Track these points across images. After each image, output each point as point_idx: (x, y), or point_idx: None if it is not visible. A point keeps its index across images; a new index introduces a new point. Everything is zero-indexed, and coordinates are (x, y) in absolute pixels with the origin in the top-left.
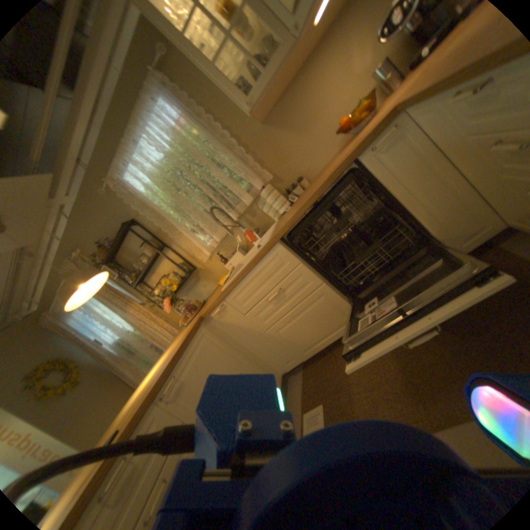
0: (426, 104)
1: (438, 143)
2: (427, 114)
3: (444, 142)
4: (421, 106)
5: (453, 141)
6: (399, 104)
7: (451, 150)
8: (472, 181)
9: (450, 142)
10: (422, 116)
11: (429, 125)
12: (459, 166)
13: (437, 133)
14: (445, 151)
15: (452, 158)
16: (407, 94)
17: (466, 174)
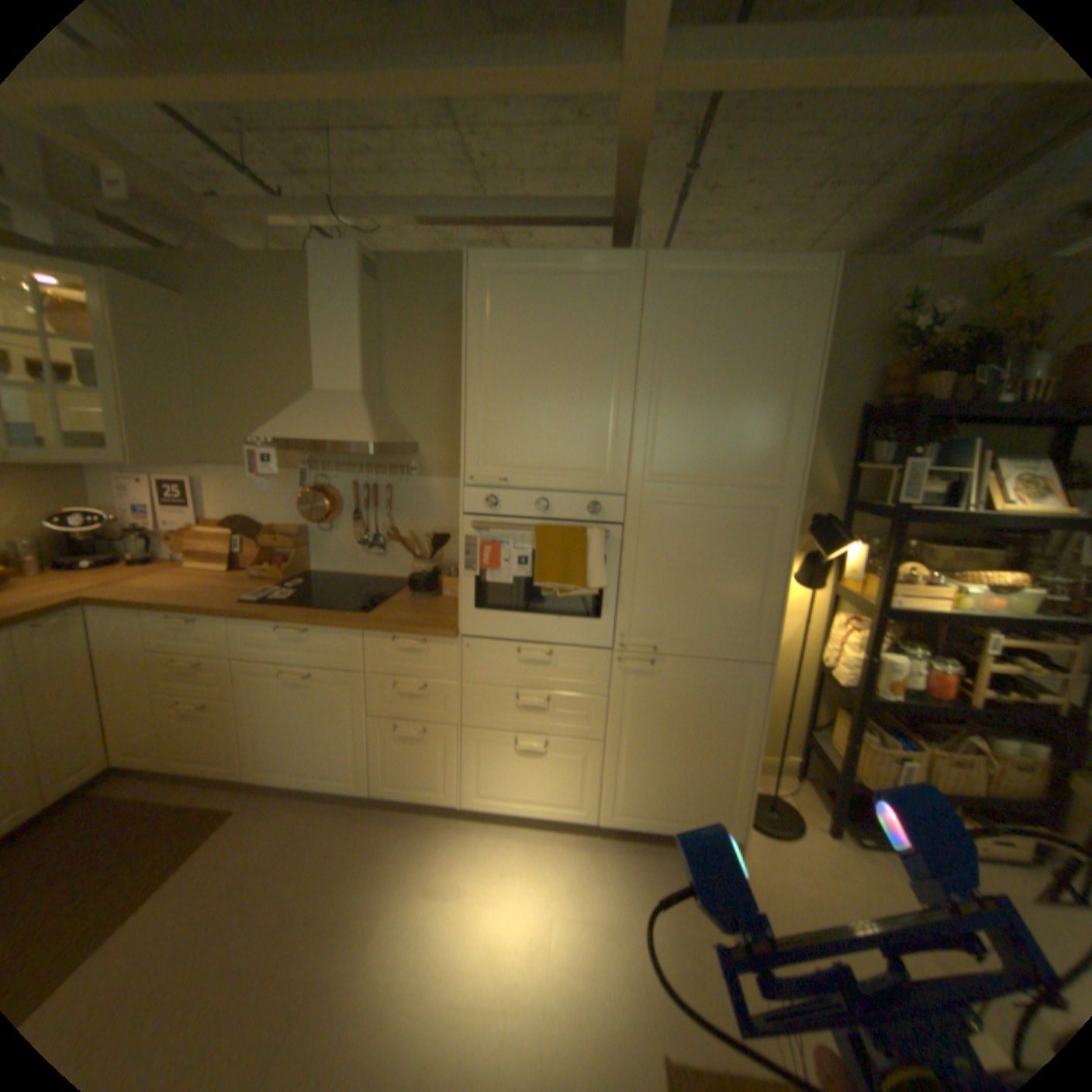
0: (121, 613)
1: (96, 652)
2: (110, 621)
3: (106, 653)
4: (112, 612)
5: (120, 654)
6: (83, 599)
7: (107, 663)
8: (104, 703)
9: (114, 654)
10: (101, 621)
11: (102, 632)
12: (101, 683)
13: (104, 642)
14: (97, 663)
15: (99, 673)
16: (99, 596)
17: (103, 693)
